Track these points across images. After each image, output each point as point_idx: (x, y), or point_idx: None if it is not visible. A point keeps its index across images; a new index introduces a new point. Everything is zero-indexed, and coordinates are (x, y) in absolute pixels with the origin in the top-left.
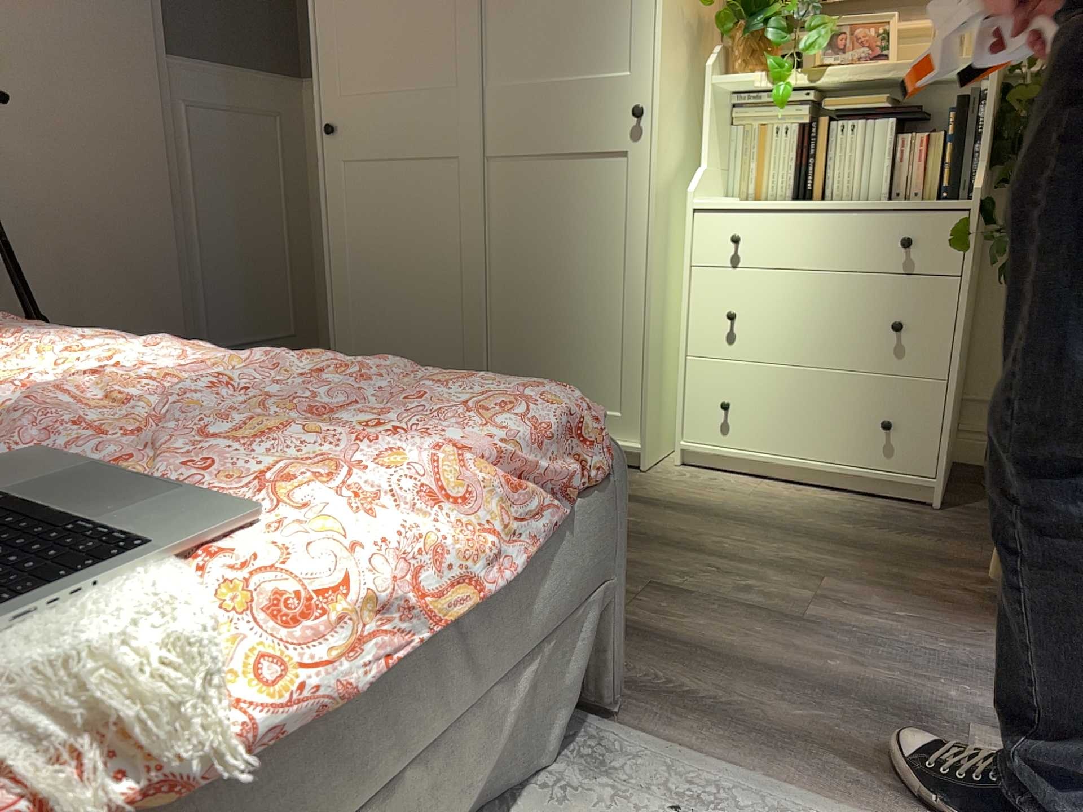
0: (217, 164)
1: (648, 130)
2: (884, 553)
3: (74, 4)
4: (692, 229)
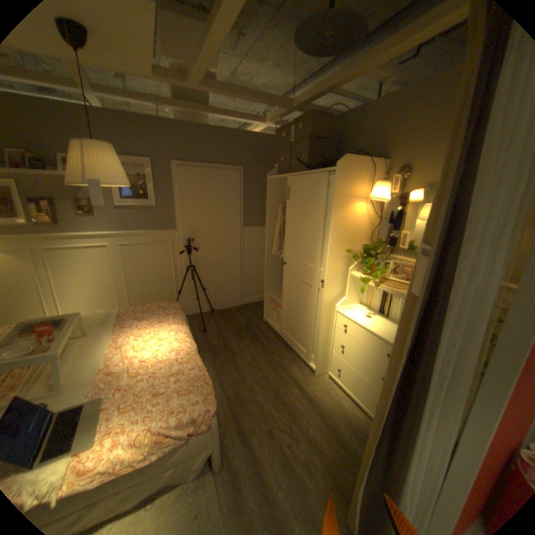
0: (253, 249)
1: (325, 287)
2: (348, 452)
3: (220, 221)
4: (336, 316)
